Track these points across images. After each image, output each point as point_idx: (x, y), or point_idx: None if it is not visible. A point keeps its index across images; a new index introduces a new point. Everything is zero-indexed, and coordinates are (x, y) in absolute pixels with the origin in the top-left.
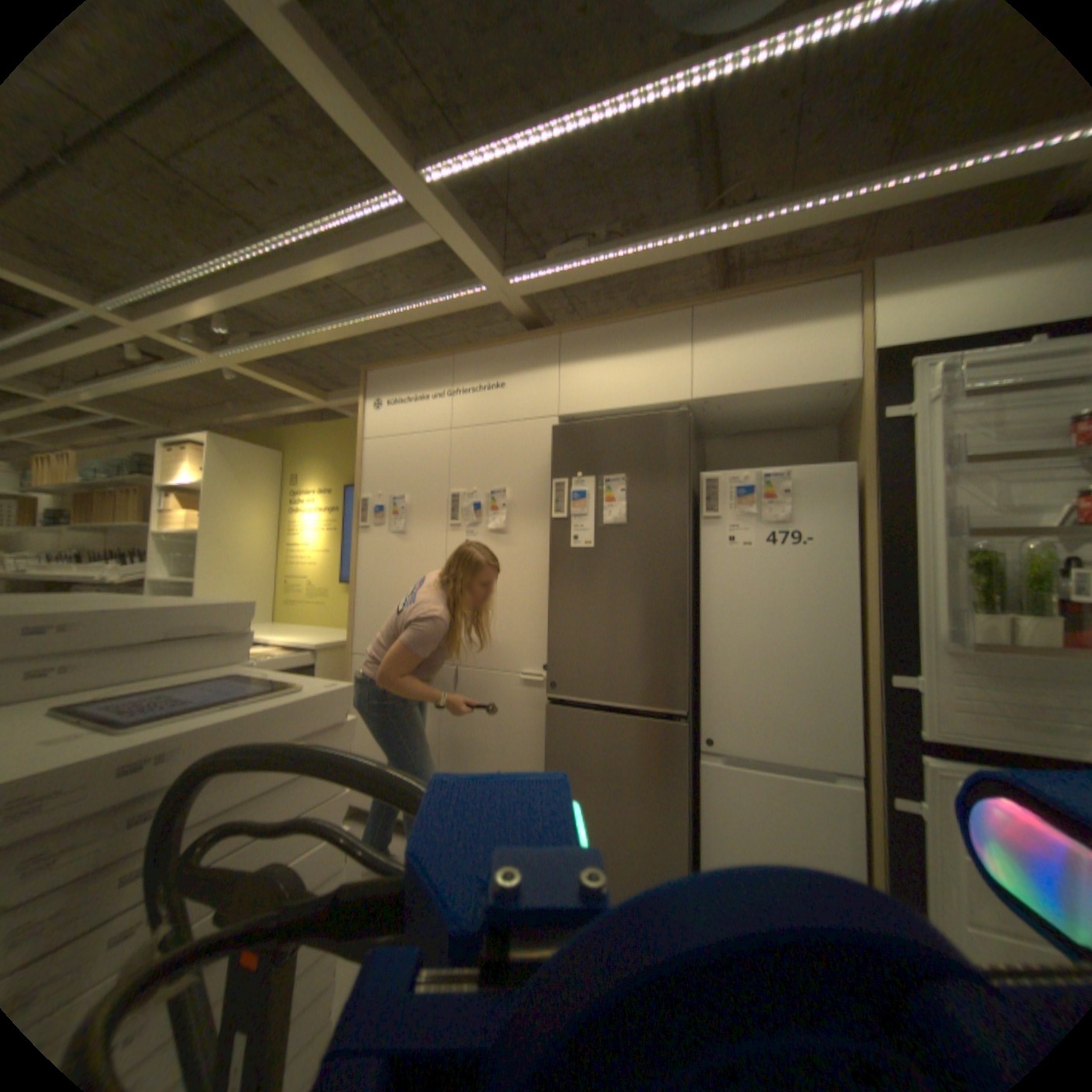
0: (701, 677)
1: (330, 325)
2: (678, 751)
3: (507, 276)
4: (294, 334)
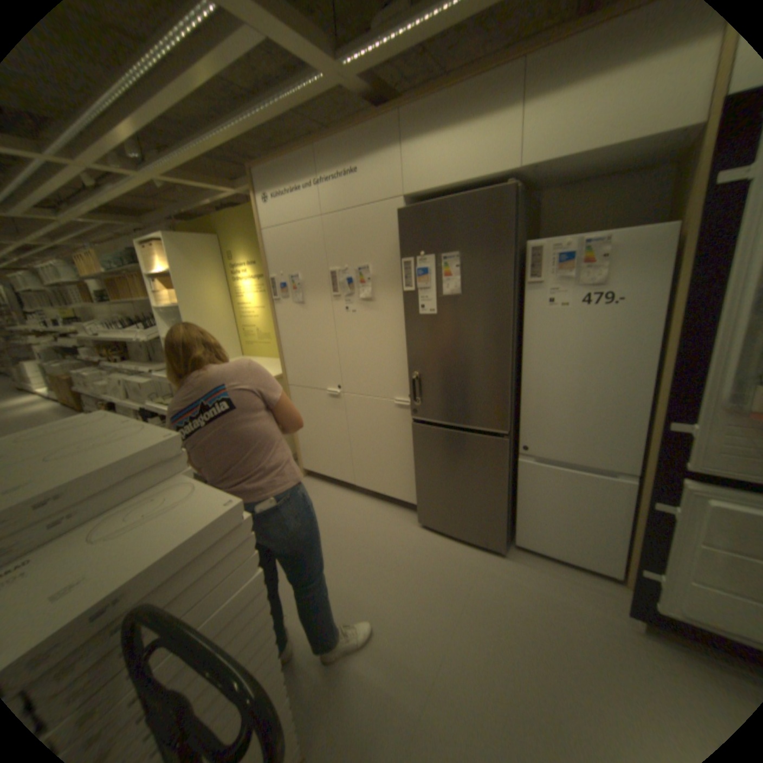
0: (522, 404)
1: (210, 132)
2: (501, 456)
3: (340, 57)
4: (187, 144)
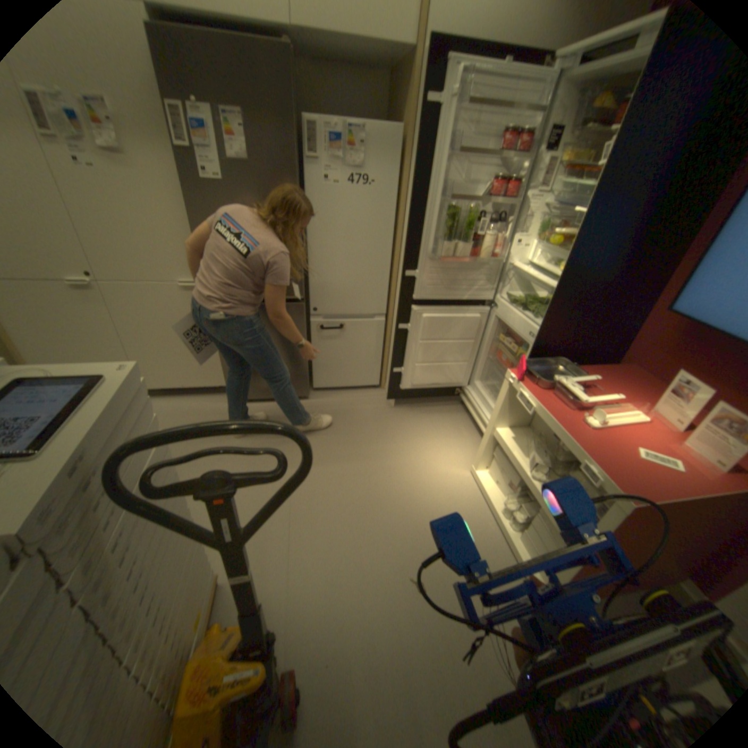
0: (308, 272)
1: None
2: (299, 318)
3: None
4: None
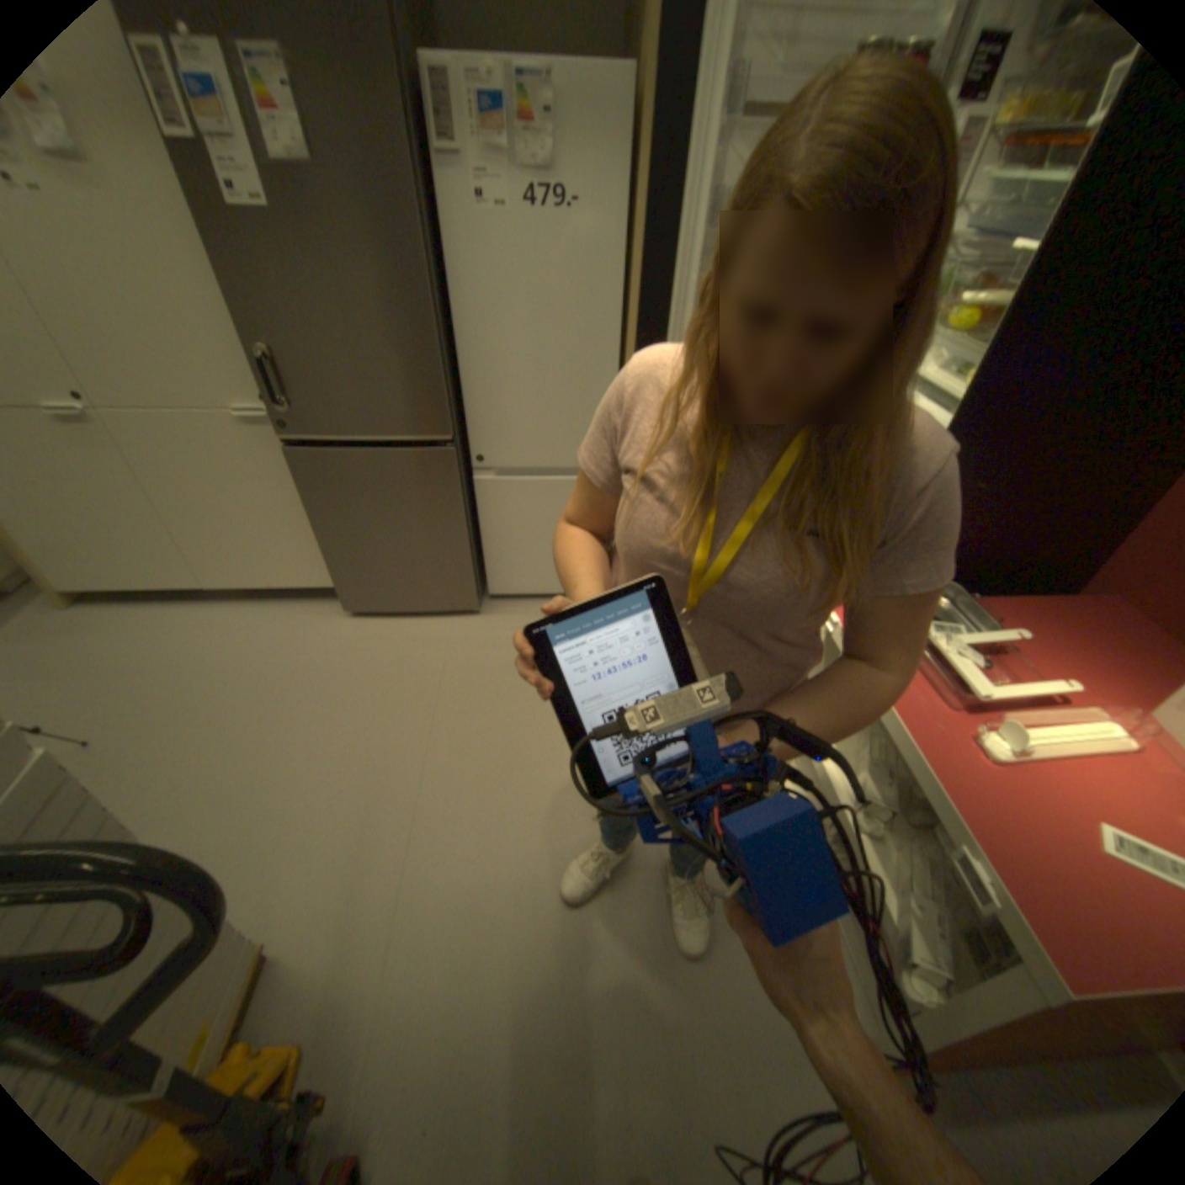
0: (464, 390)
1: None
2: (449, 477)
3: None
4: None
